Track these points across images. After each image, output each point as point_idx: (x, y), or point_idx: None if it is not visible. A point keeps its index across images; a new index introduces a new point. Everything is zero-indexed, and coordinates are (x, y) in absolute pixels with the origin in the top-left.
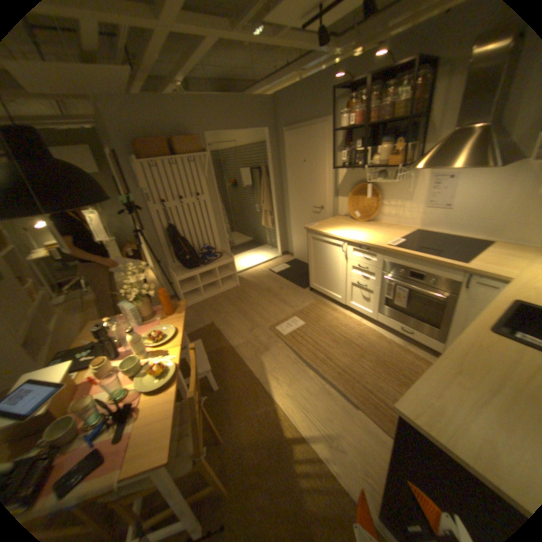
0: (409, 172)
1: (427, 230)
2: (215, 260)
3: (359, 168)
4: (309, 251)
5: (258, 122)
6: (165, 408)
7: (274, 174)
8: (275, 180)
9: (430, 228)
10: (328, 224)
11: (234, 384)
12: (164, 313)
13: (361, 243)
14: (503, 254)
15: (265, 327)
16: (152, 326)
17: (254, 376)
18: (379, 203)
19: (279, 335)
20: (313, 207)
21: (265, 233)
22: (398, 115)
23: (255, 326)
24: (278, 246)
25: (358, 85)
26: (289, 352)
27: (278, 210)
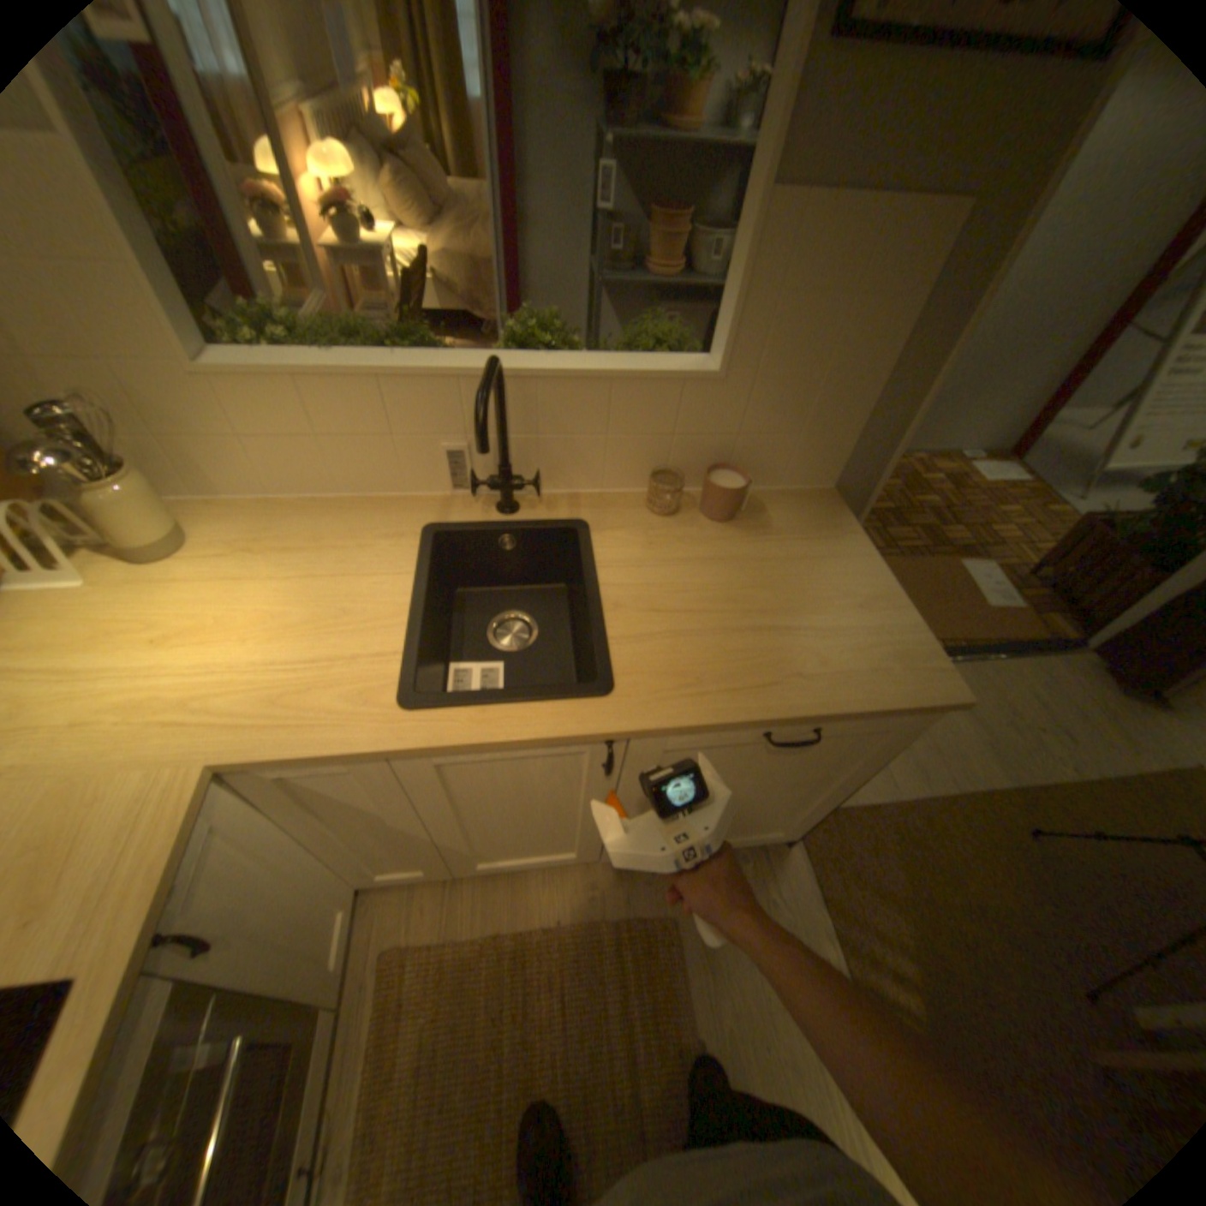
0: None
1: None
2: None
3: None
4: None
5: None
6: None
7: None
8: None
9: None
10: None
11: None
12: None
13: None
14: None
15: None
16: None
17: None
18: None
19: None
20: None
21: None
22: None
23: None
24: None
25: None
26: None
27: None
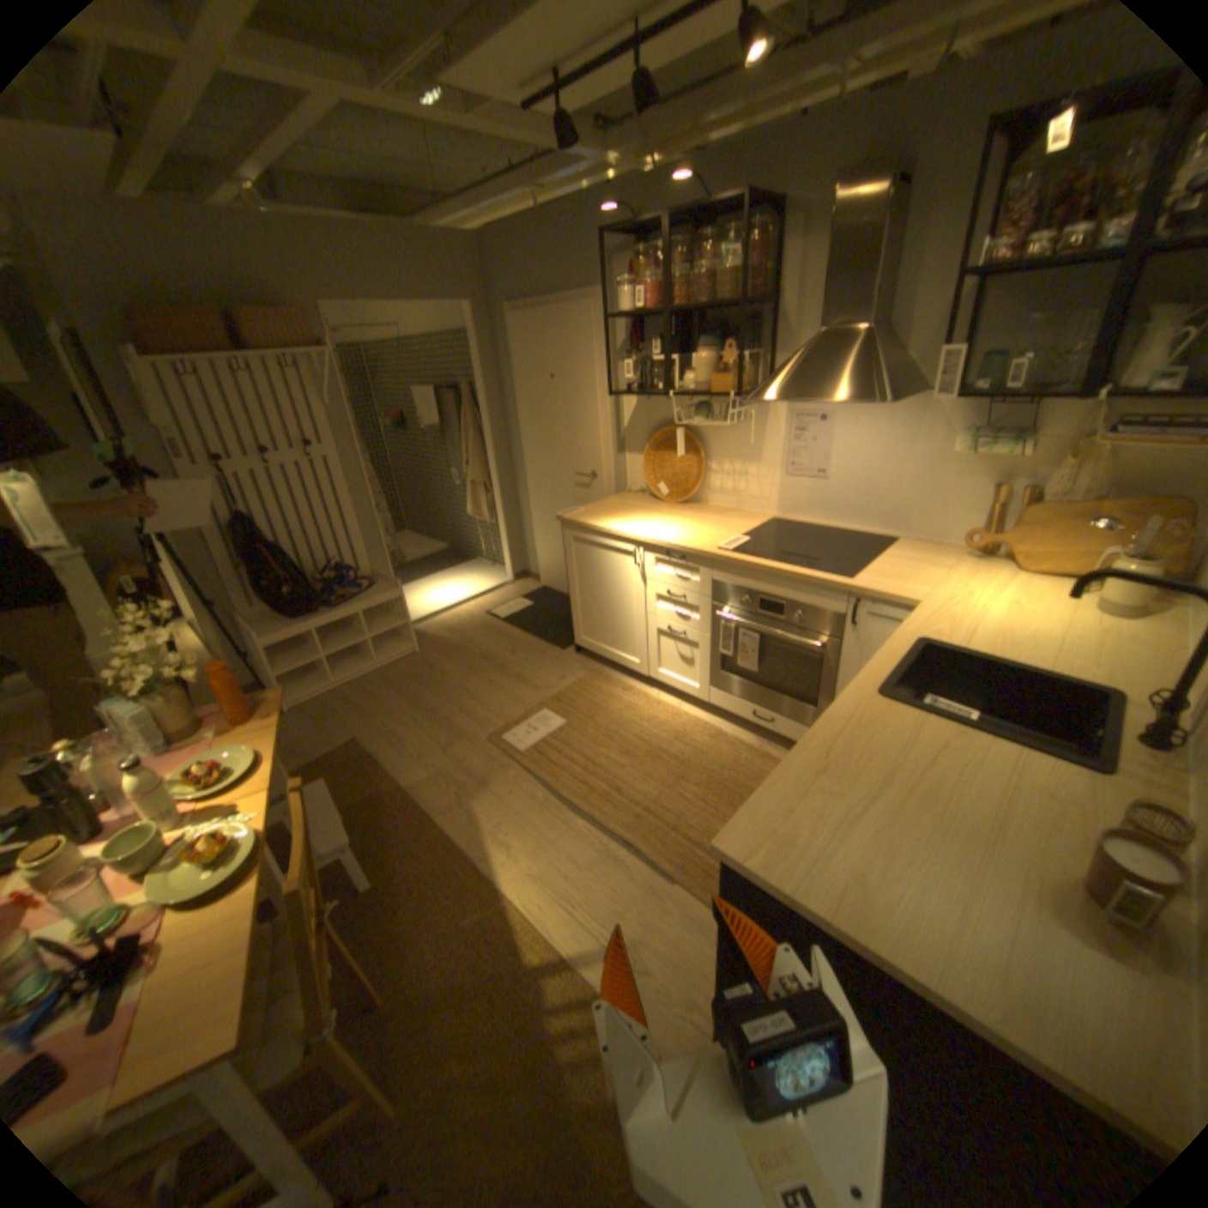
0: (750, 408)
1: (789, 520)
2: (353, 597)
3: (659, 397)
4: (569, 569)
5: (447, 287)
6: (229, 932)
7: (487, 403)
8: (490, 417)
9: (794, 516)
10: (604, 511)
11: (407, 871)
12: (224, 722)
13: (669, 547)
14: (908, 559)
15: (477, 739)
16: (191, 754)
17: (455, 846)
18: (701, 468)
19: (508, 753)
20: (574, 476)
21: (475, 533)
22: (724, 297)
23: (456, 739)
24: (504, 561)
25: (647, 231)
26: (531, 787)
27: (500, 481)
